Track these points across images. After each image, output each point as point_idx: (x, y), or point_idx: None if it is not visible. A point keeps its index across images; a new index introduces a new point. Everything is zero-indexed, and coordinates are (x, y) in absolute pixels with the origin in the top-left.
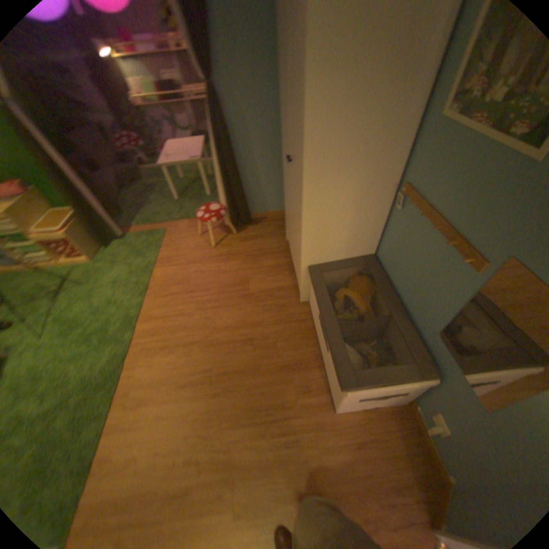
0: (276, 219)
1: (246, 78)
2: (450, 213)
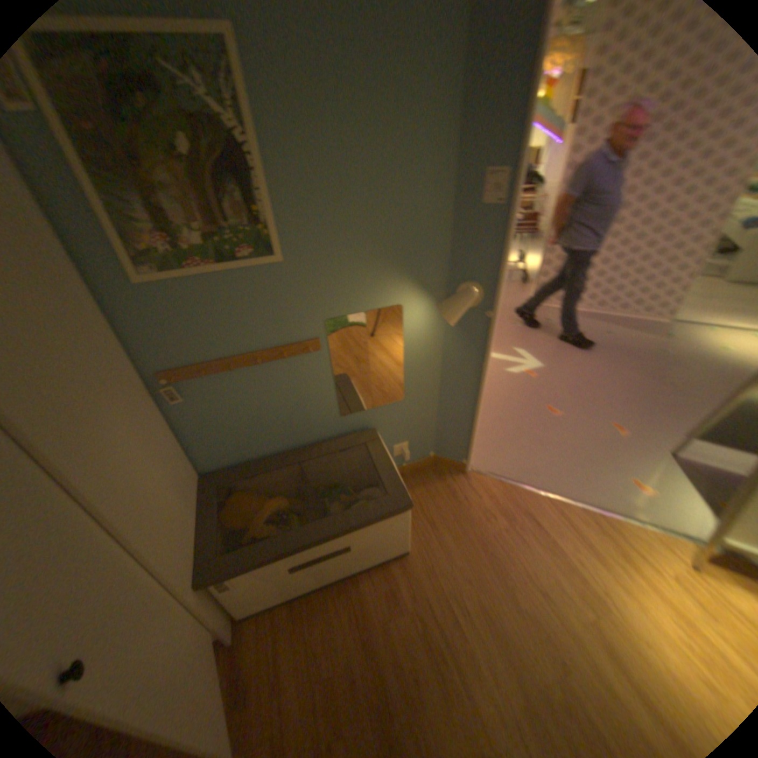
0: None
1: None
2: (246, 345)
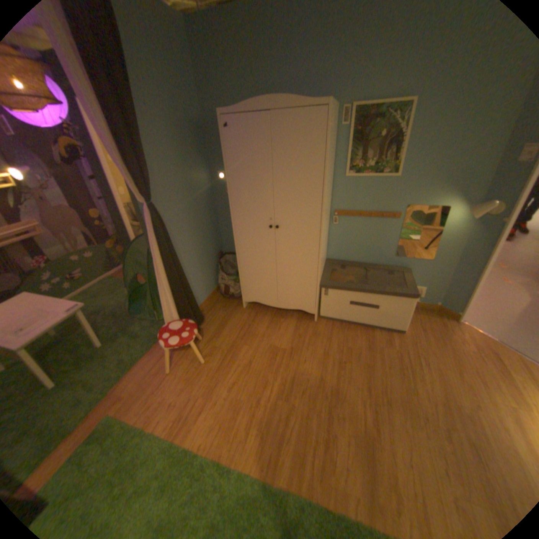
0: (210, 306)
1: (164, 195)
2: (370, 208)
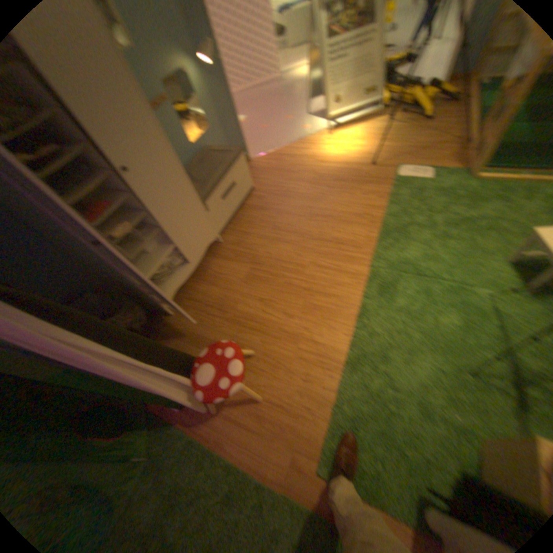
0: None
1: None
2: None
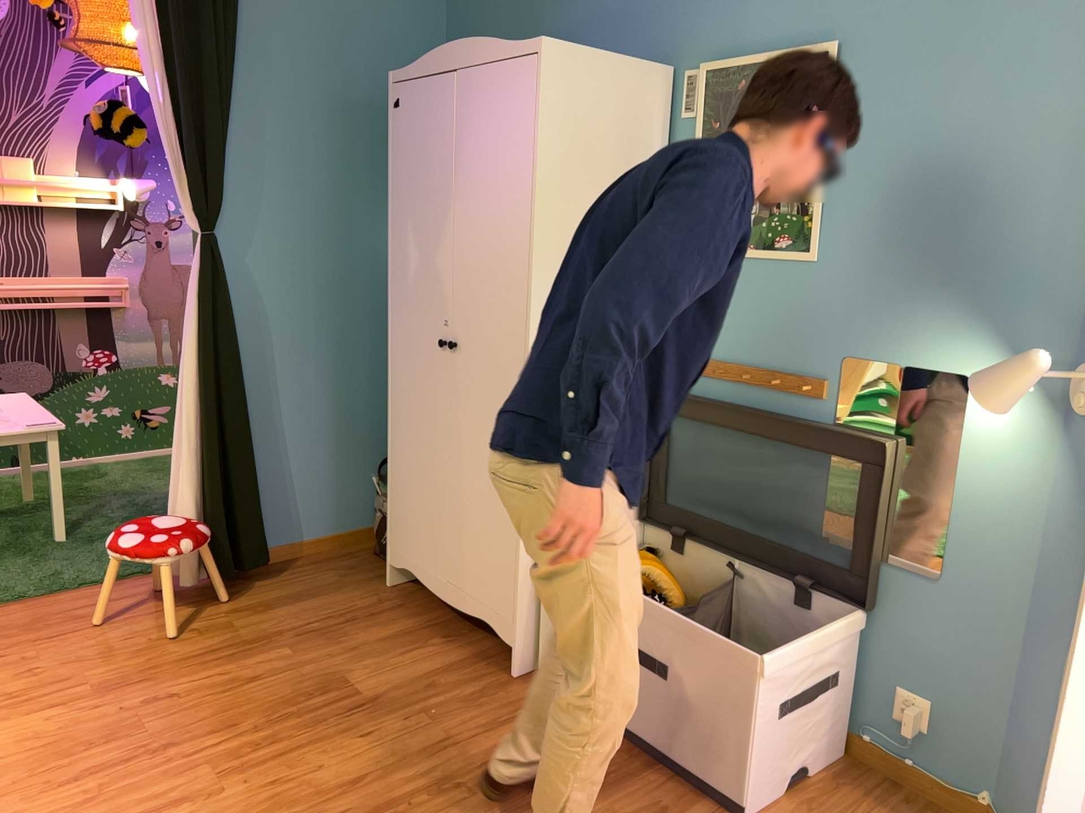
0: (323, 557)
1: (274, 240)
2: (749, 356)
